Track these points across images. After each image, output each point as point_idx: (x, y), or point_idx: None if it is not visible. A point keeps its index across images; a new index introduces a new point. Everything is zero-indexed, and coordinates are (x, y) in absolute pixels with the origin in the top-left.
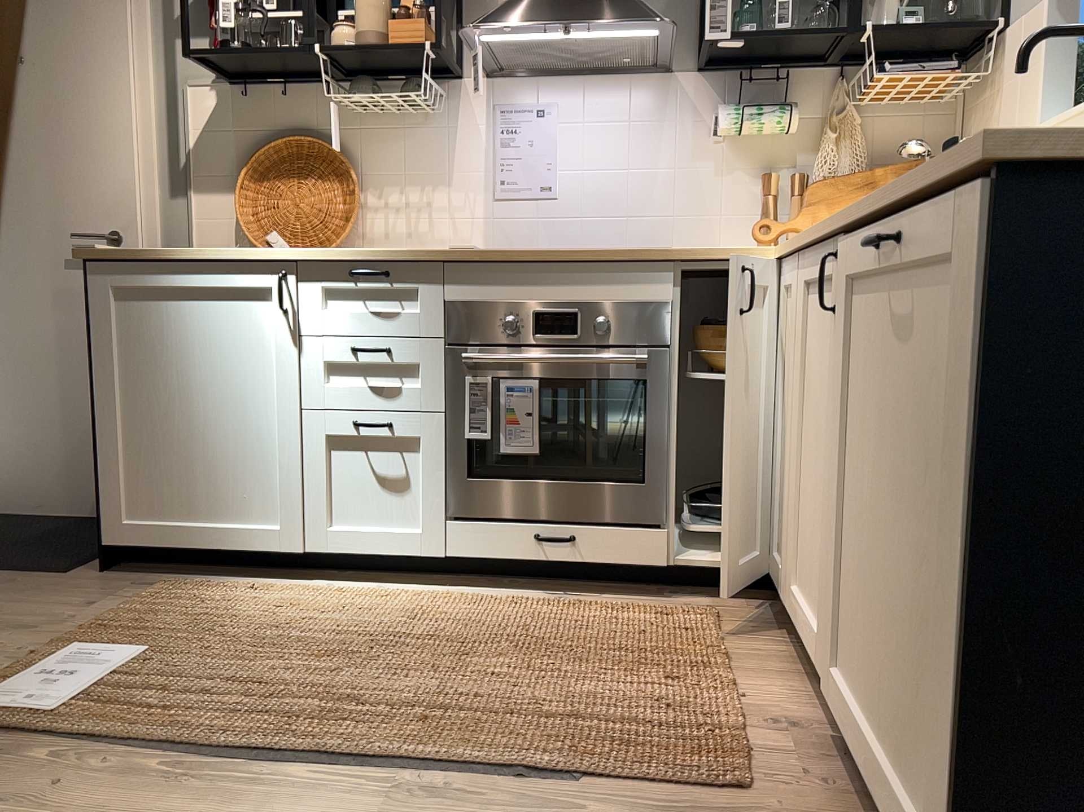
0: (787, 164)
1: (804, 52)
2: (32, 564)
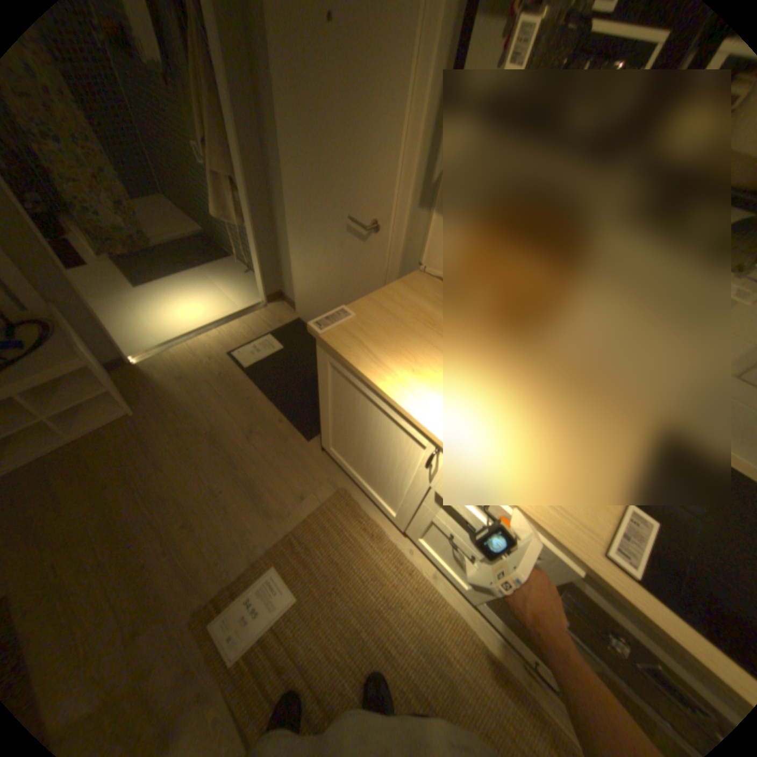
0: None
1: None
2: (301, 419)
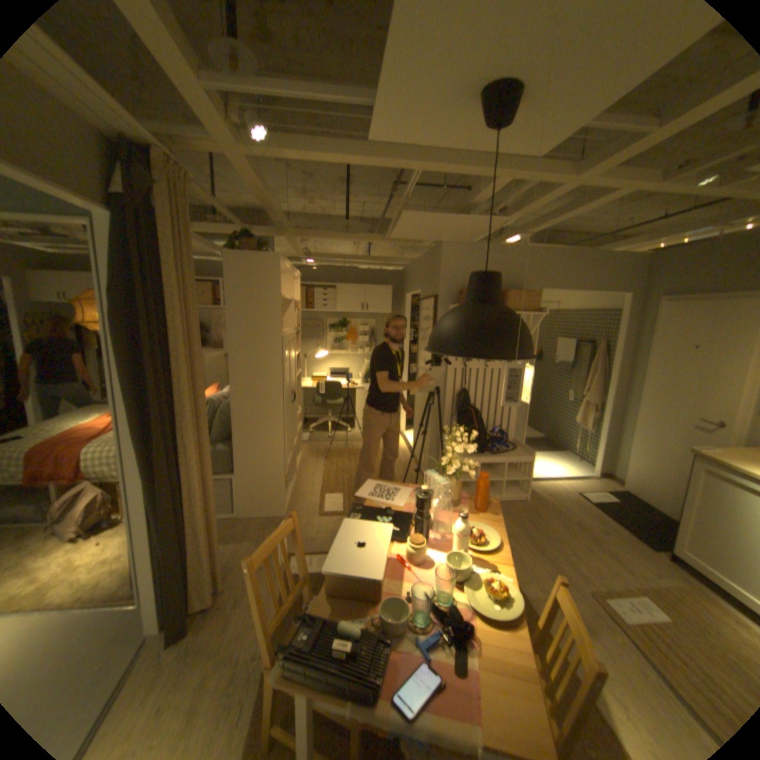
0: None
1: None
2: (646, 539)
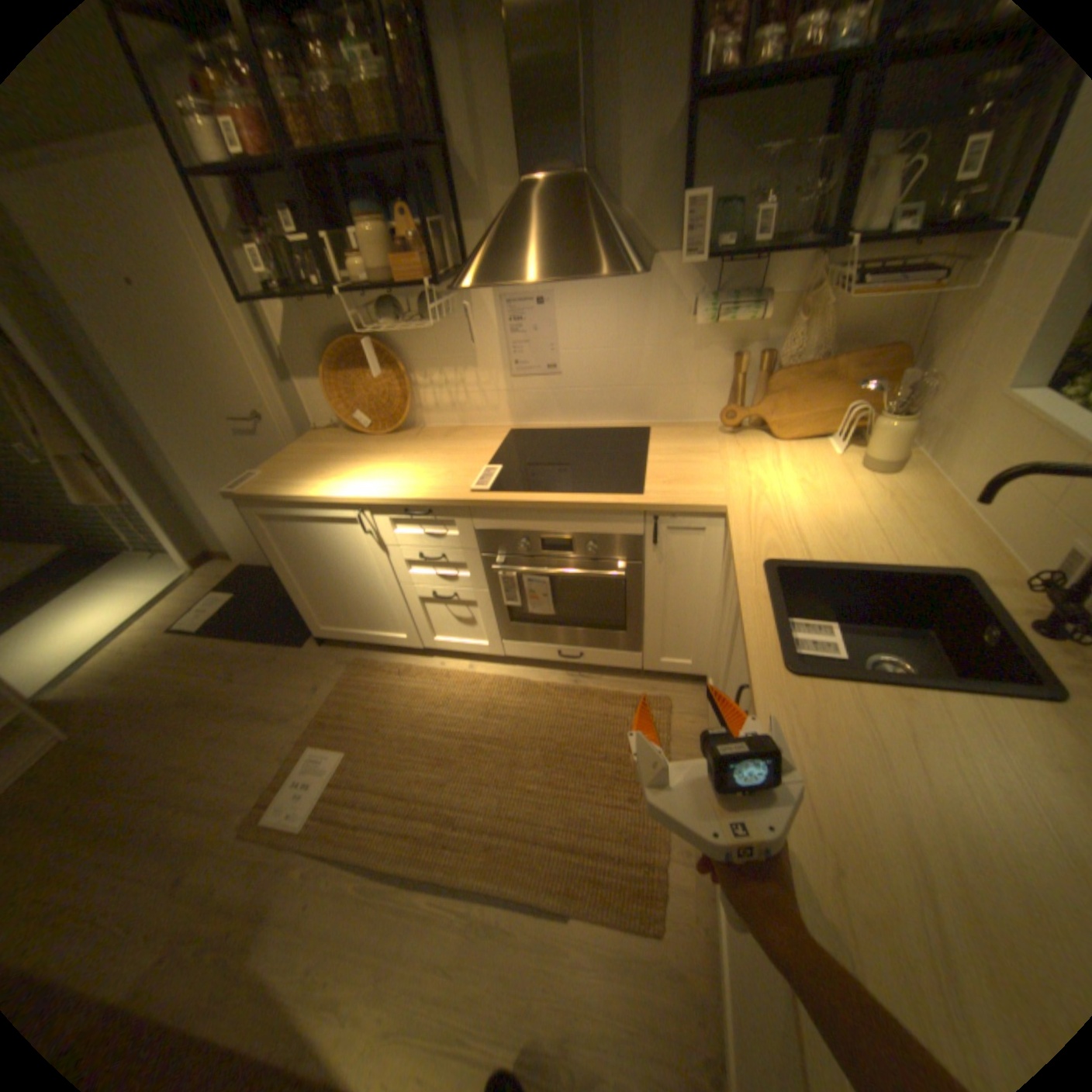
0: (761, 336)
1: (792, 225)
2: (283, 636)
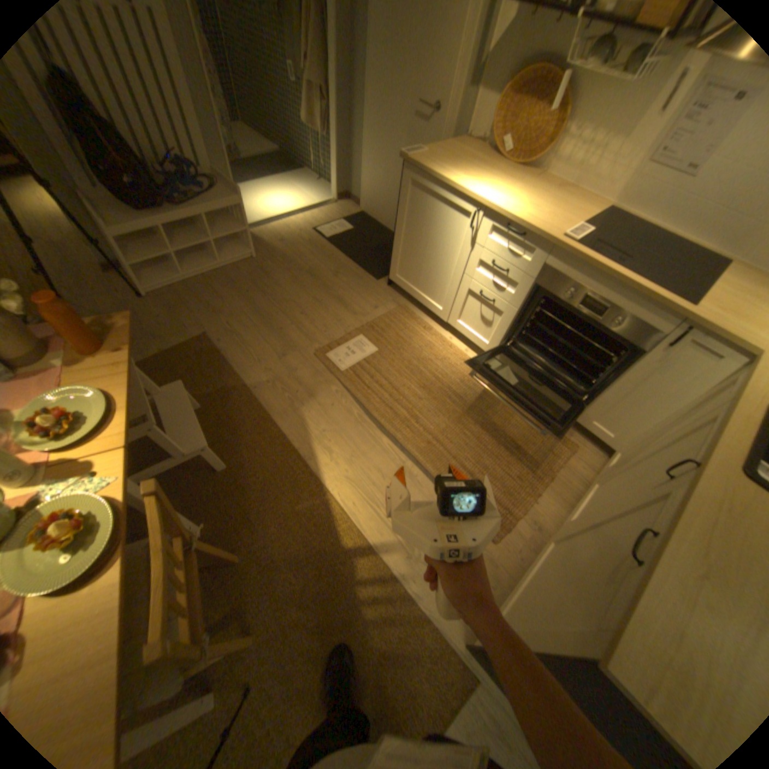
0: None
1: None
2: (370, 268)
